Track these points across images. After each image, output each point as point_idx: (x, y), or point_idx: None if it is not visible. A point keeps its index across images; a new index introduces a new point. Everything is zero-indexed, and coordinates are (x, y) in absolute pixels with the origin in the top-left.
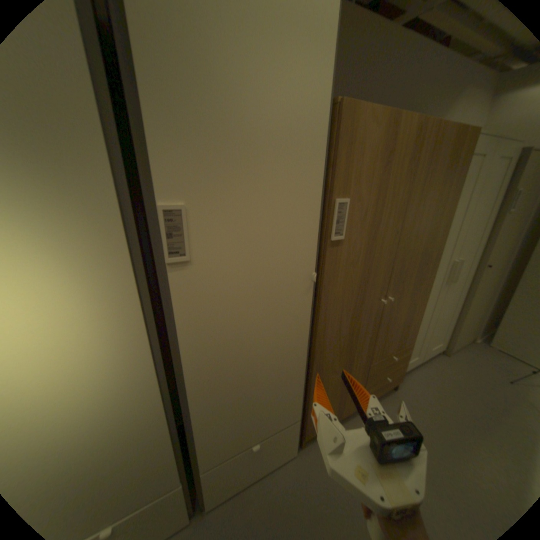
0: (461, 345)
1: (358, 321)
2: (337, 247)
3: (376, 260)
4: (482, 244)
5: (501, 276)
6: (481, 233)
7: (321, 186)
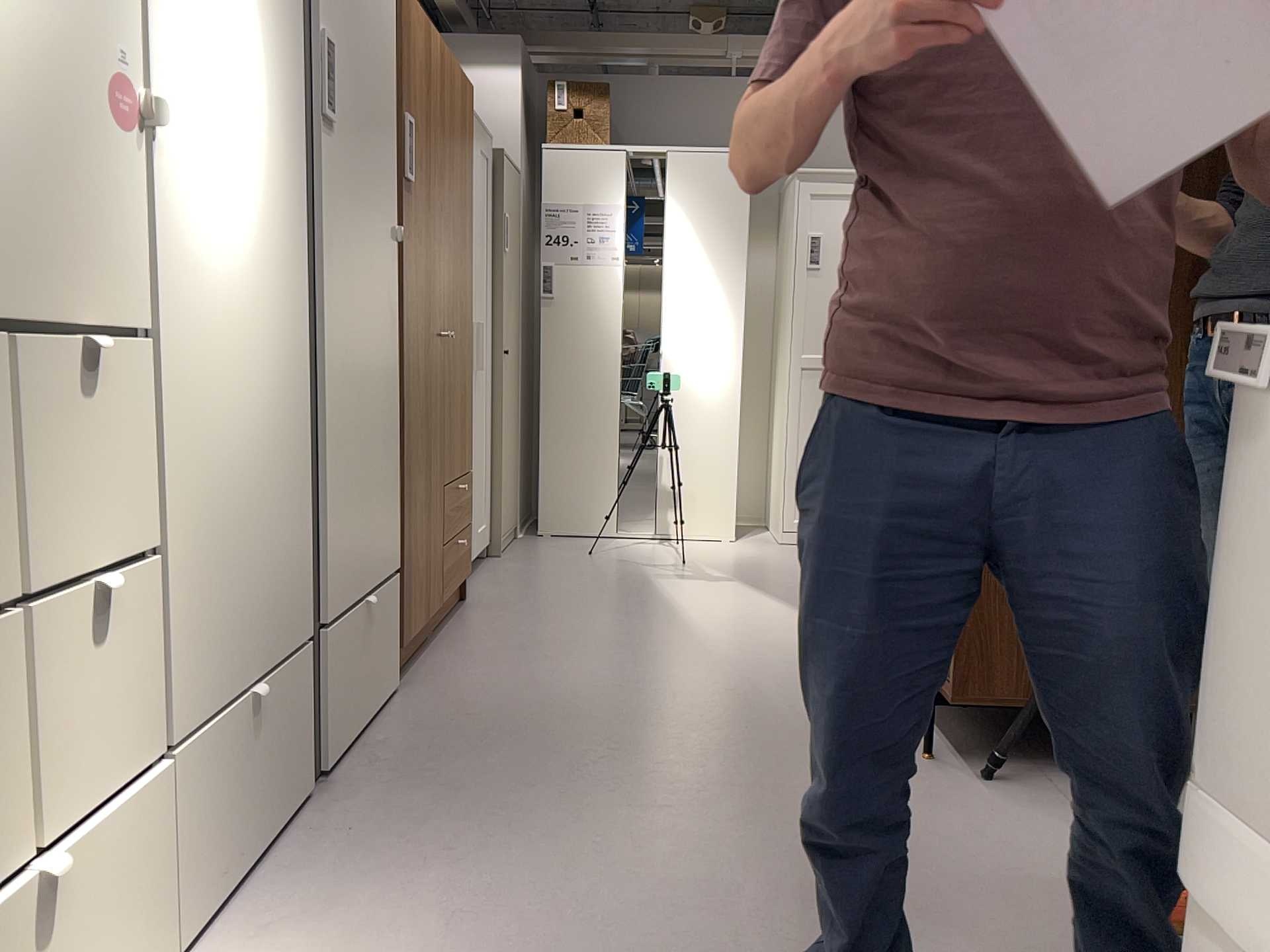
0: (505, 529)
1: (427, 362)
2: (408, 195)
3: (432, 245)
4: (489, 306)
5: (516, 383)
6: (484, 282)
7: (394, 87)
